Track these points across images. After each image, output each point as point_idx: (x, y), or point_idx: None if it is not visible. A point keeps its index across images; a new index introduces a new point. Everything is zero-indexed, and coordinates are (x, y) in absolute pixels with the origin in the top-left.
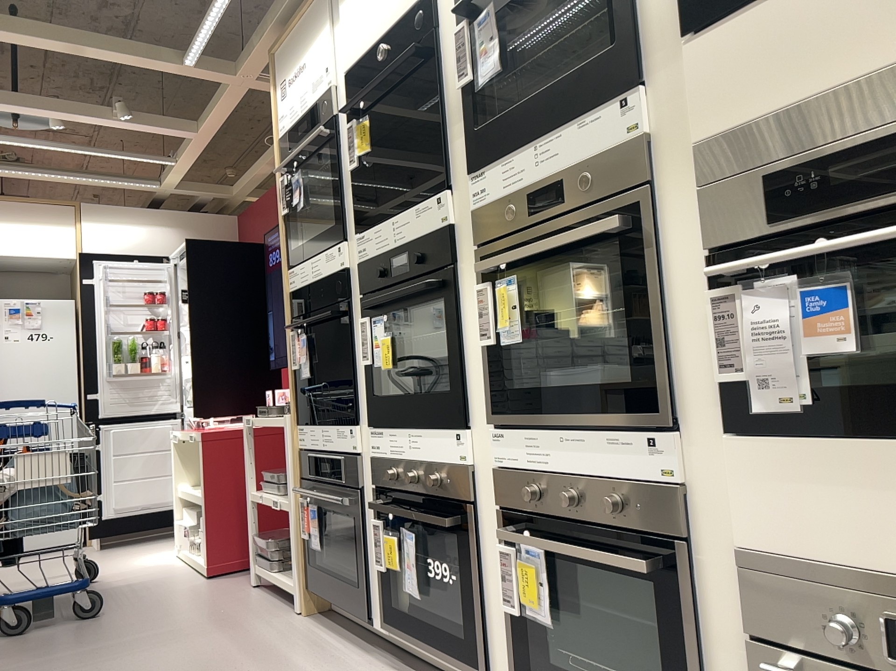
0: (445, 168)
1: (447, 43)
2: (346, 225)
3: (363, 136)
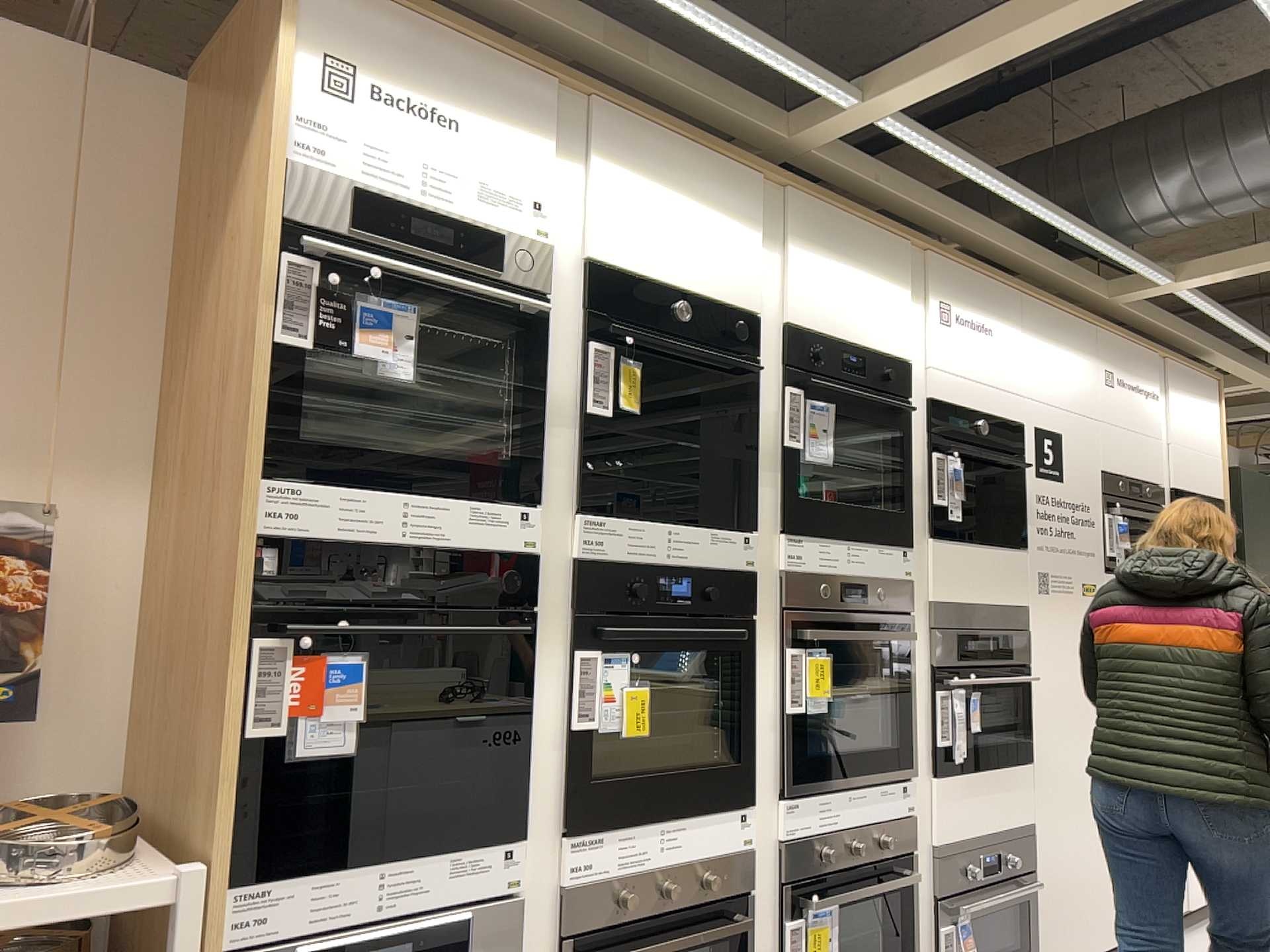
0: (747, 506)
1: (766, 388)
2: (546, 482)
3: (638, 391)
